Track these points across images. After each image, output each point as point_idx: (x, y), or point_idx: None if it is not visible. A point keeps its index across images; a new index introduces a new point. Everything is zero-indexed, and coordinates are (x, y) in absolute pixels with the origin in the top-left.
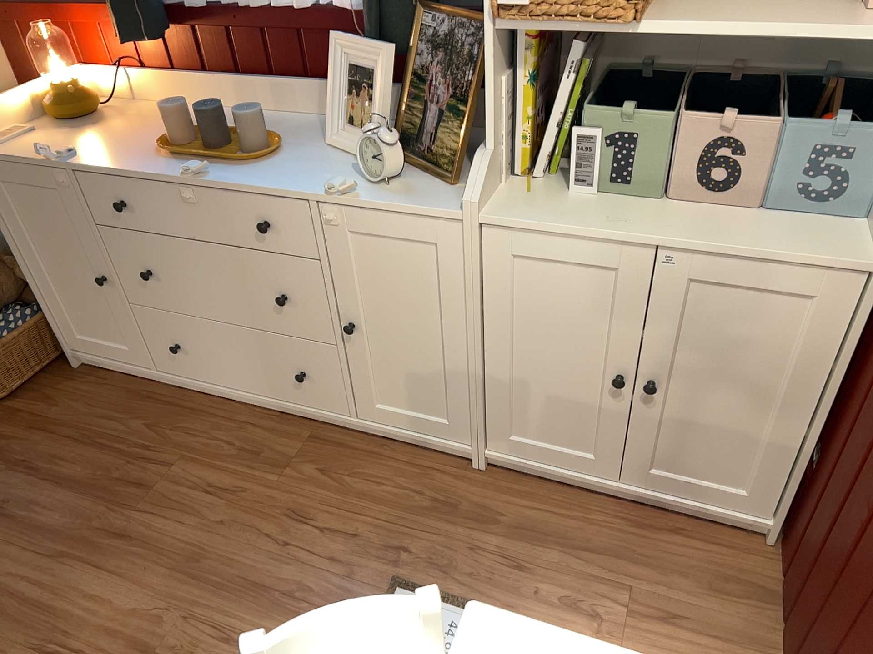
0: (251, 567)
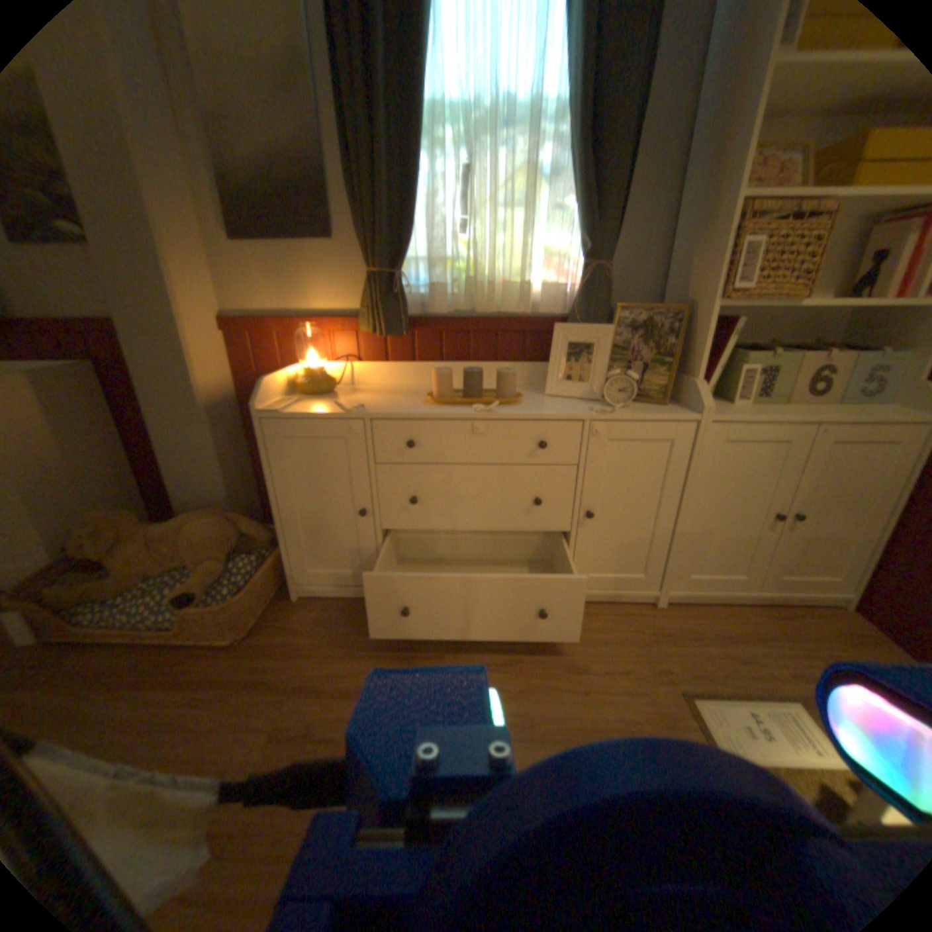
0: (578, 727)
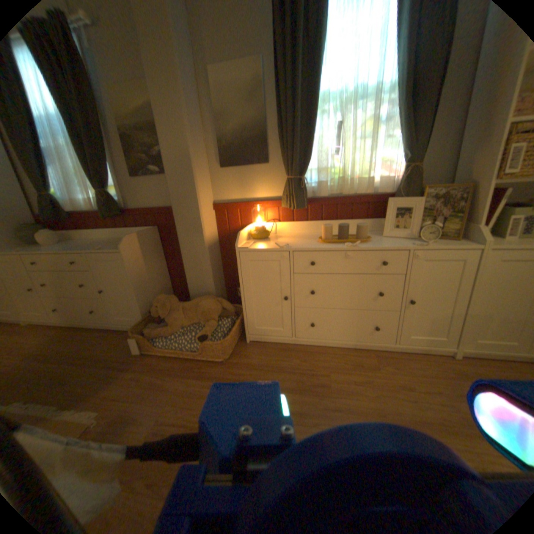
0: (412, 419)
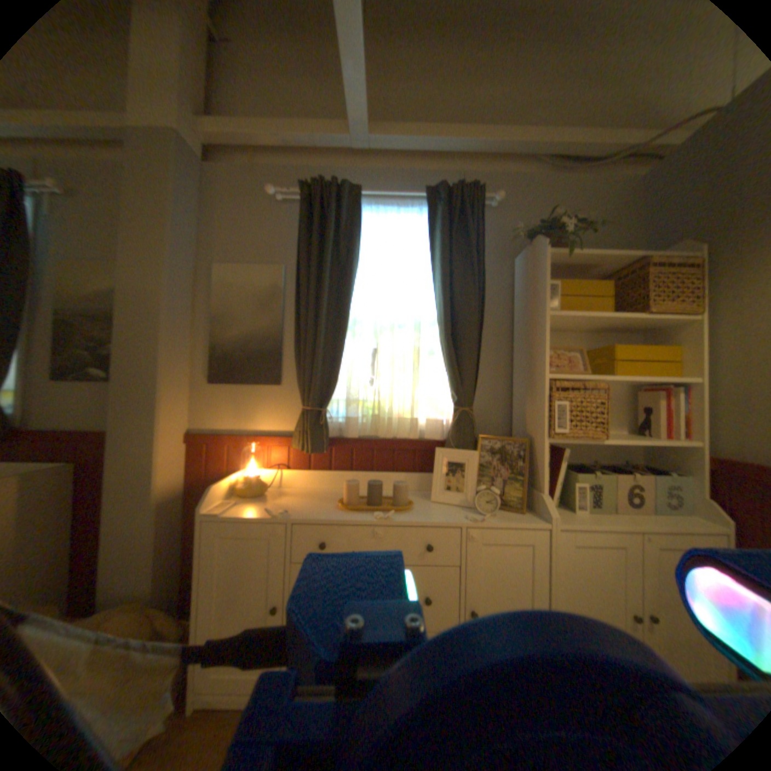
0: None
